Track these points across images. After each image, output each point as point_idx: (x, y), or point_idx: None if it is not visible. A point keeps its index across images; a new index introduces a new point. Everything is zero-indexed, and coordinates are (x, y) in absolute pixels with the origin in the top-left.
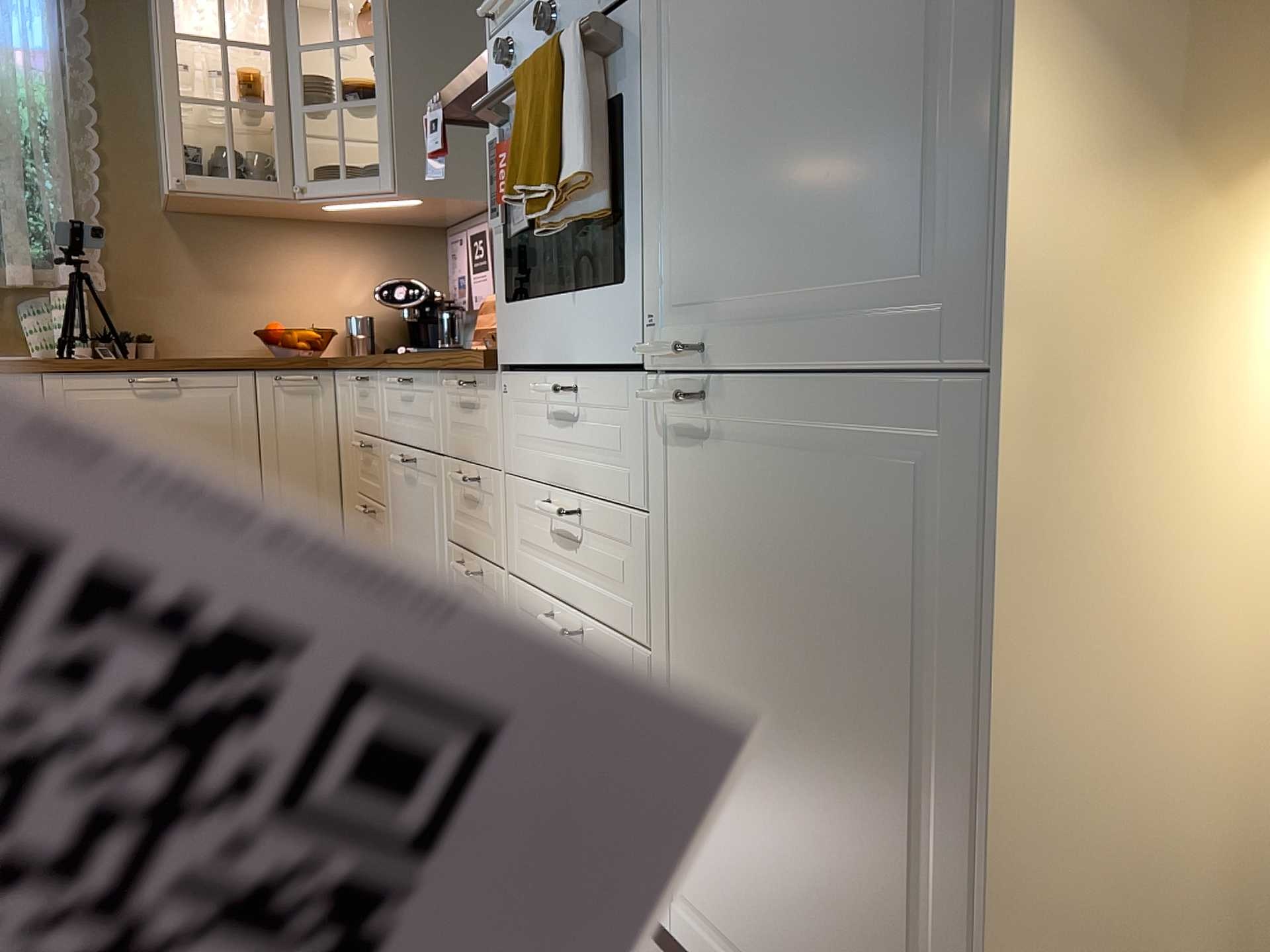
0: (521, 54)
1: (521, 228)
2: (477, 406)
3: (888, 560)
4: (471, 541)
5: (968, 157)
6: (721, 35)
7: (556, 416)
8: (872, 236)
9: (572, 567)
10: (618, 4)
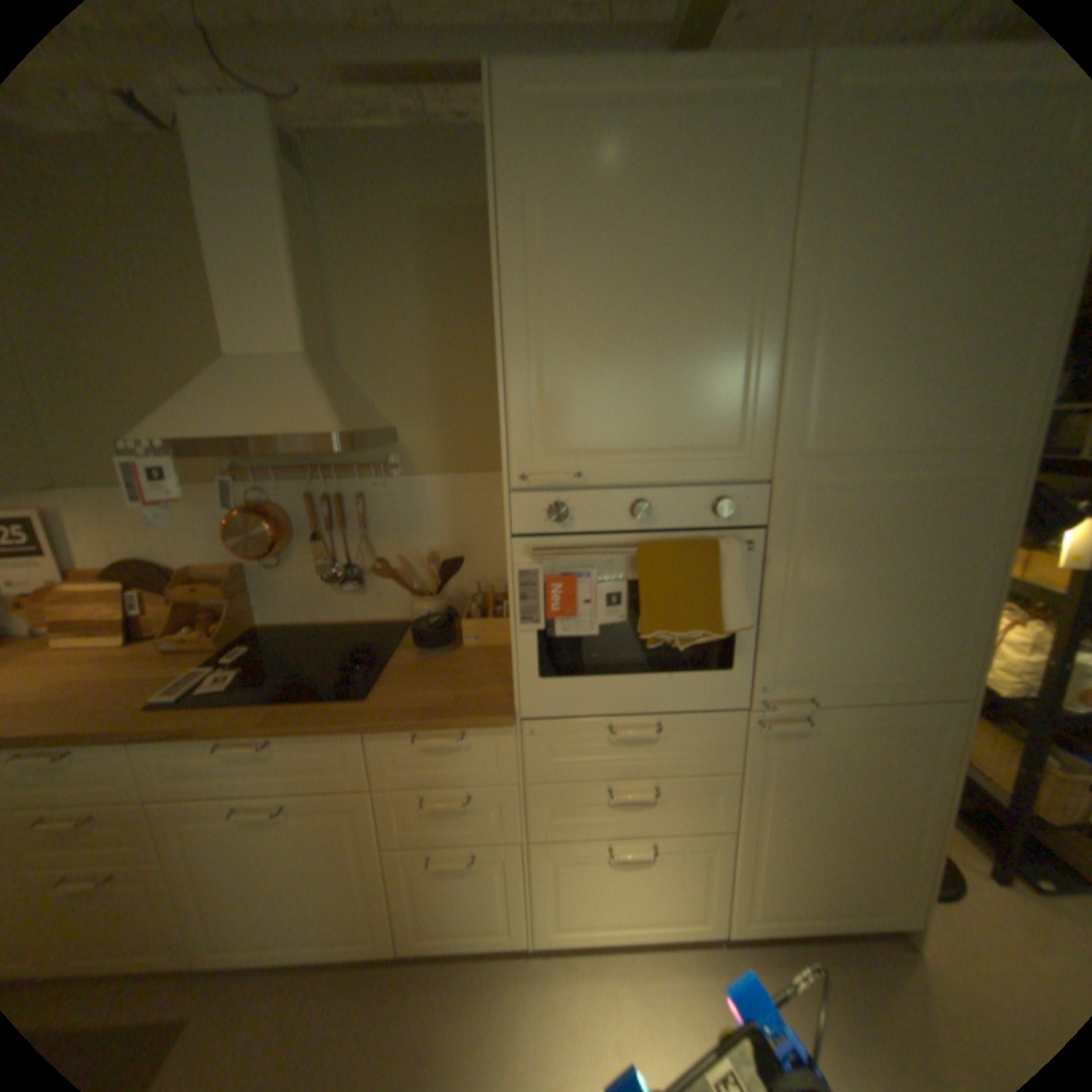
0: (576, 518)
1: (574, 632)
2: (462, 747)
3: (910, 758)
4: (443, 838)
5: (965, 639)
6: (834, 569)
7: (617, 740)
8: (920, 659)
9: (636, 815)
10: (729, 525)
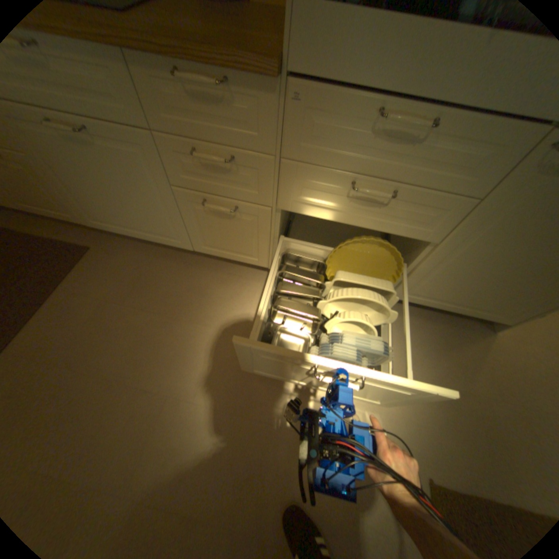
0: None
1: None
2: (224, 98)
3: None
4: (214, 187)
5: None
6: None
7: (382, 129)
8: None
9: (365, 209)
10: None
